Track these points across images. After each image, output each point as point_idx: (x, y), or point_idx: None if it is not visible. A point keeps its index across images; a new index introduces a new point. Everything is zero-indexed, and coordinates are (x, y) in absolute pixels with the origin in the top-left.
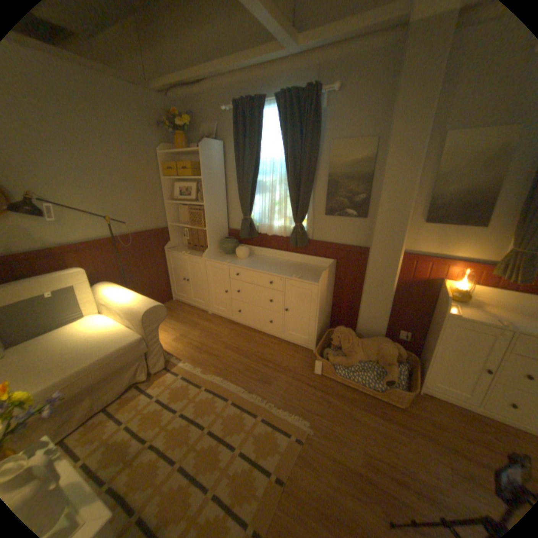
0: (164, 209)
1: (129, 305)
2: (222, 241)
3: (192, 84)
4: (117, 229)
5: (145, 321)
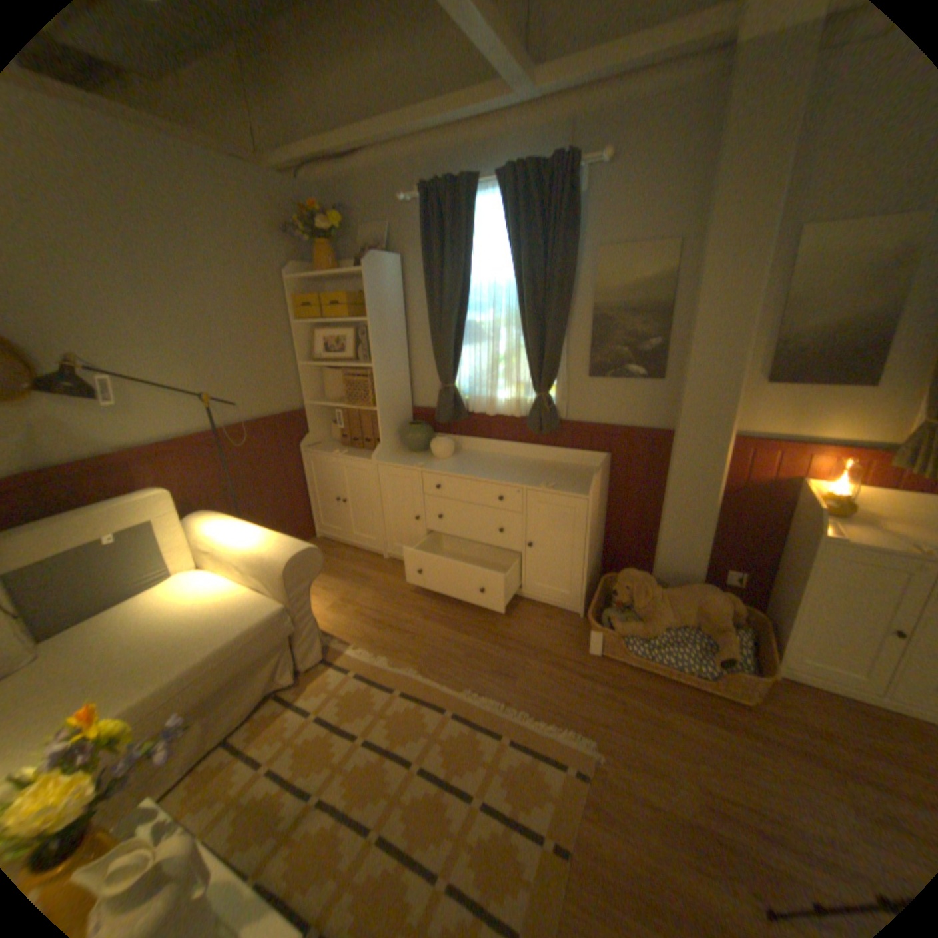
0: (297, 378)
1: (257, 550)
2: (405, 430)
3: (341, 157)
4: (220, 415)
5: (289, 577)
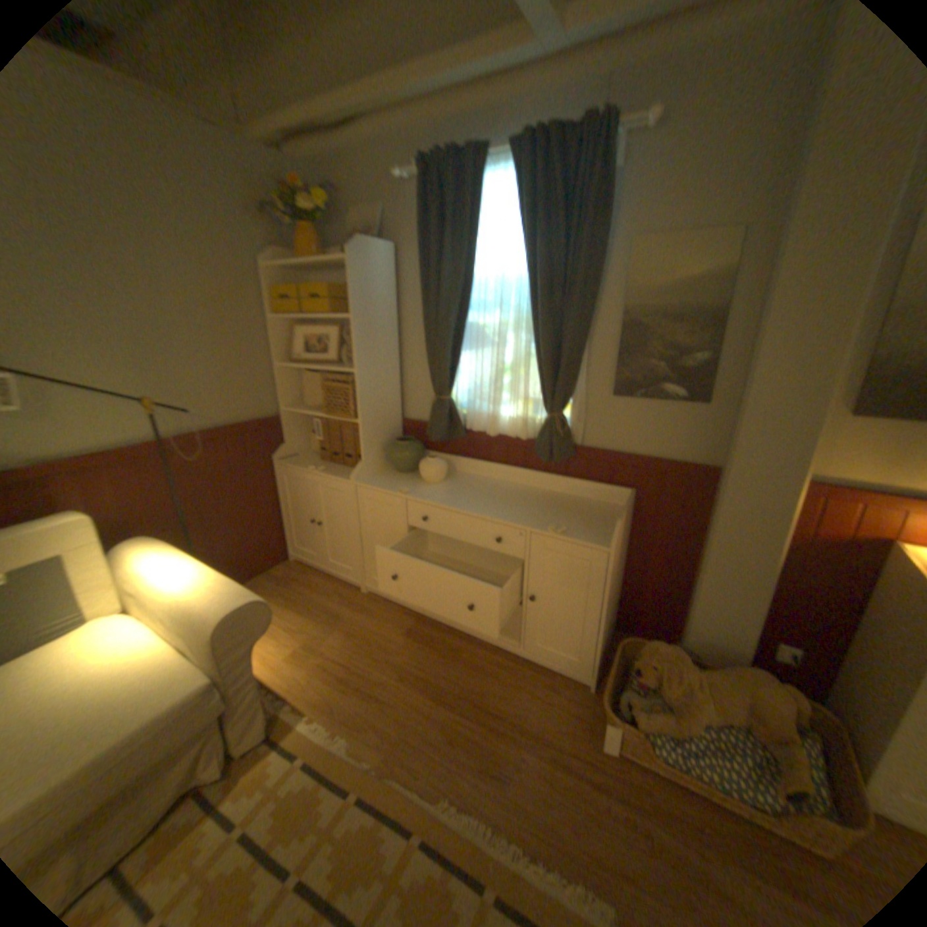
0: (271, 379)
1: (185, 601)
2: (391, 446)
3: (331, 126)
4: (172, 422)
5: (220, 643)
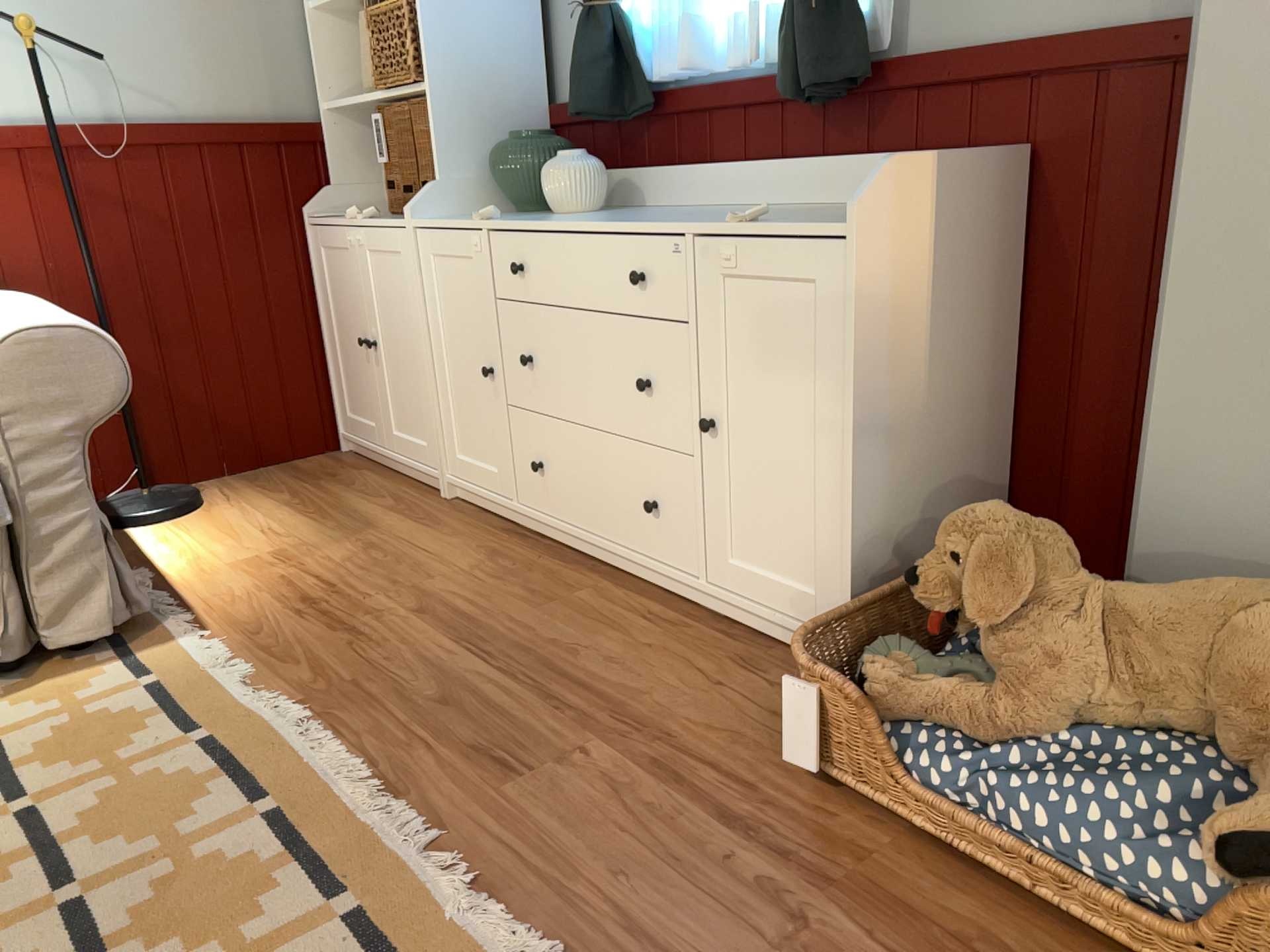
0: (308, 48)
1: None
2: (497, 146)
3: None
4: (100, 101)
5: (11, 384)
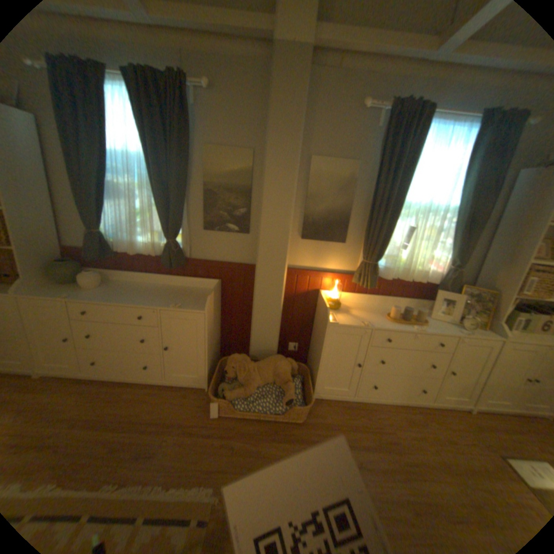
0: None
1: None
2: (49, 266)
3: None
4: None
5: None
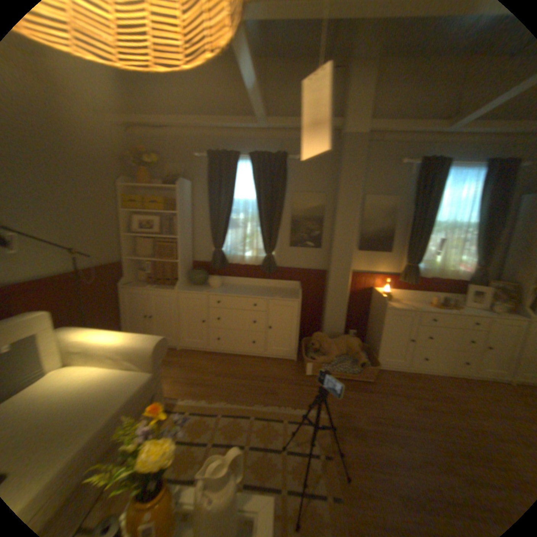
0: (120, 242)
1: (129, 343)
2: (194, 273)
3: (157, 128)
4: (75, 263)
5: (156, 356)
